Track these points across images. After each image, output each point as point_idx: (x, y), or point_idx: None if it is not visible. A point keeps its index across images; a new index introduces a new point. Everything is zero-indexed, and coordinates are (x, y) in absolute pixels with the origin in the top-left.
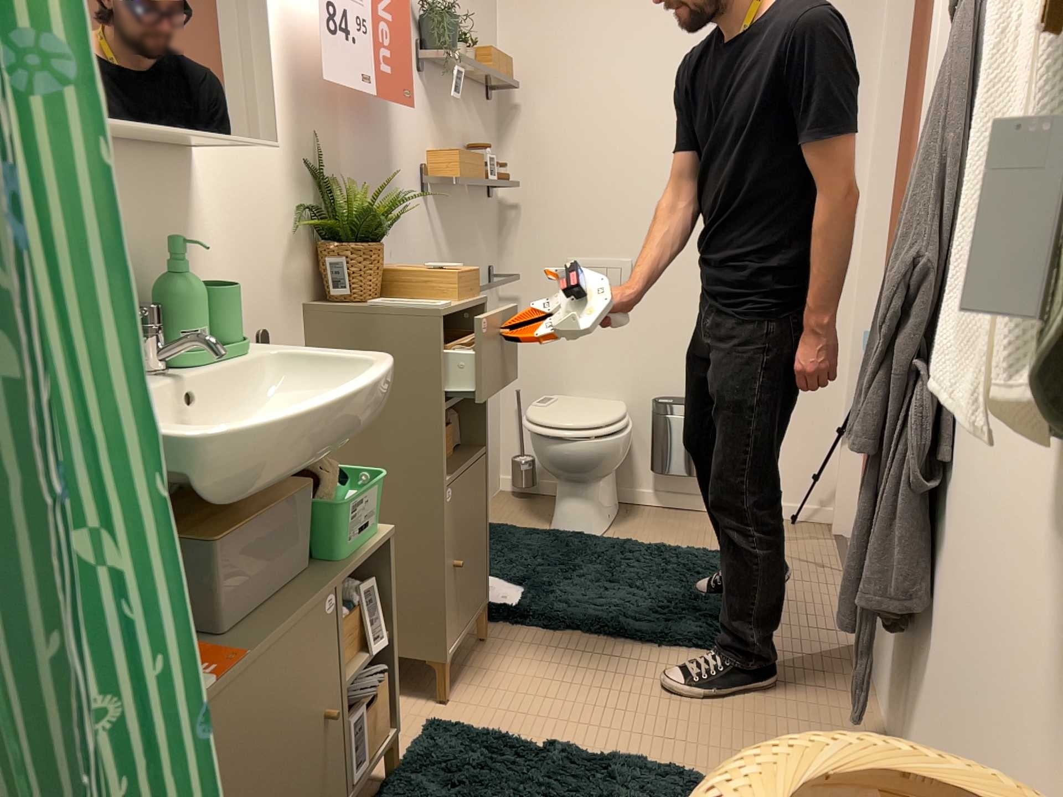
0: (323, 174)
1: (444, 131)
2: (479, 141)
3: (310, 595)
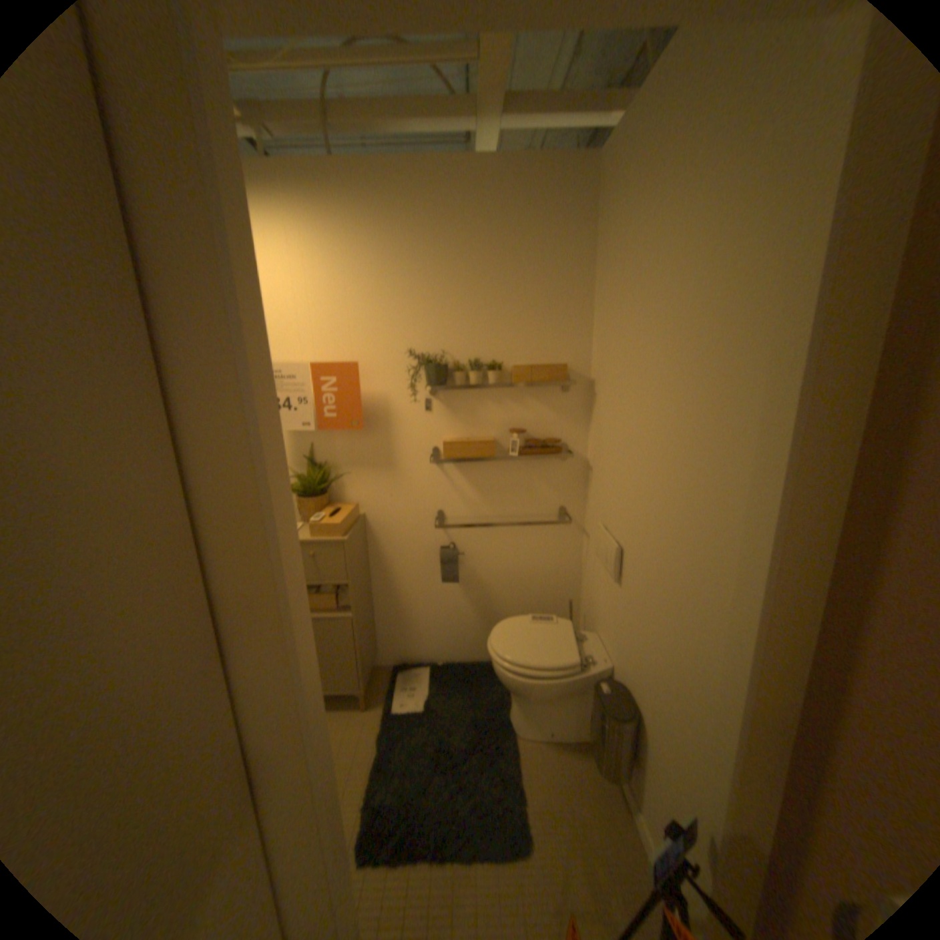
0: (313, 460)
1: (469, 422)
2: (538, 419)
3: None
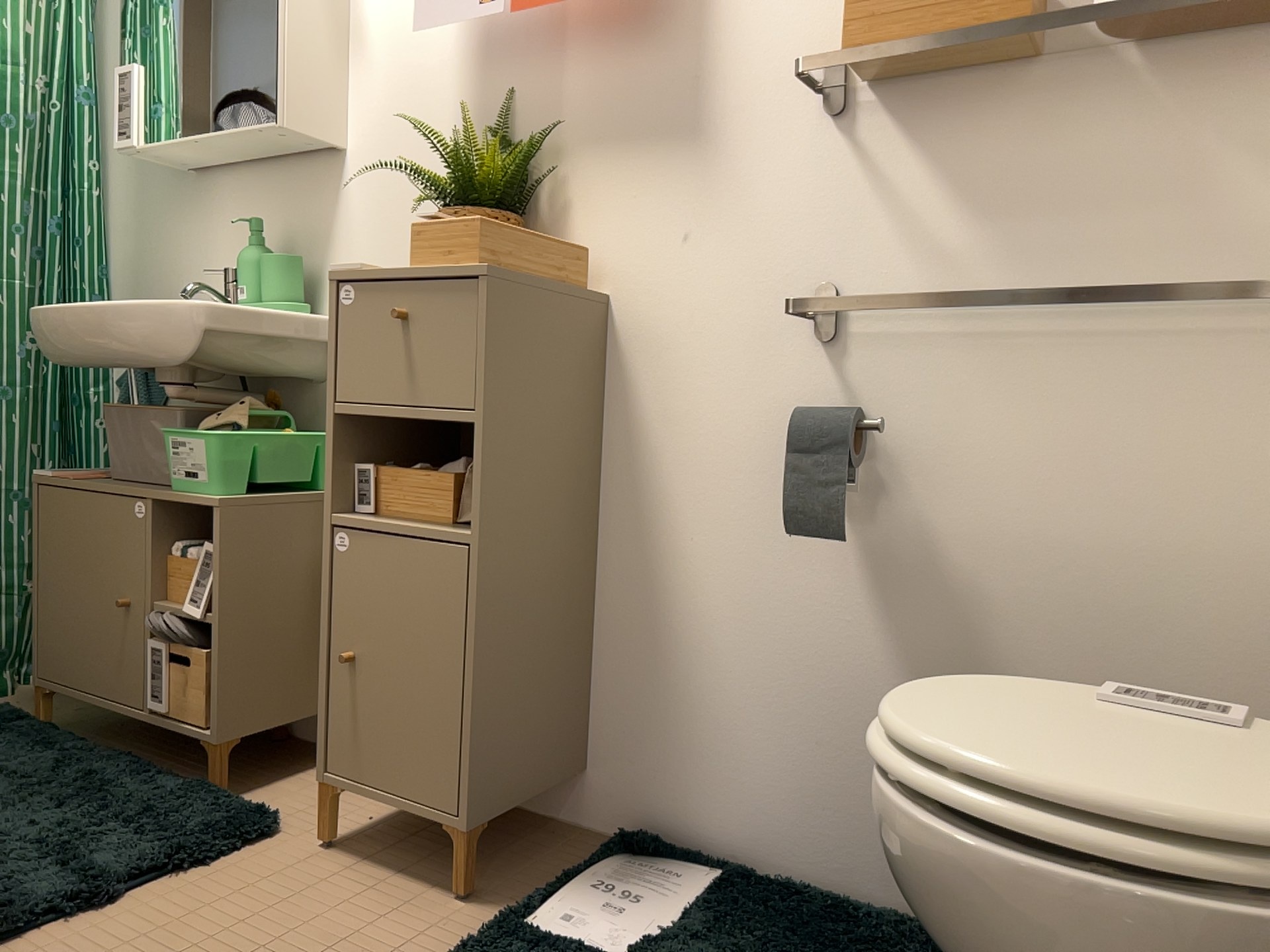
0: (506, 133)
1: None
2: None
3: (125, 489)
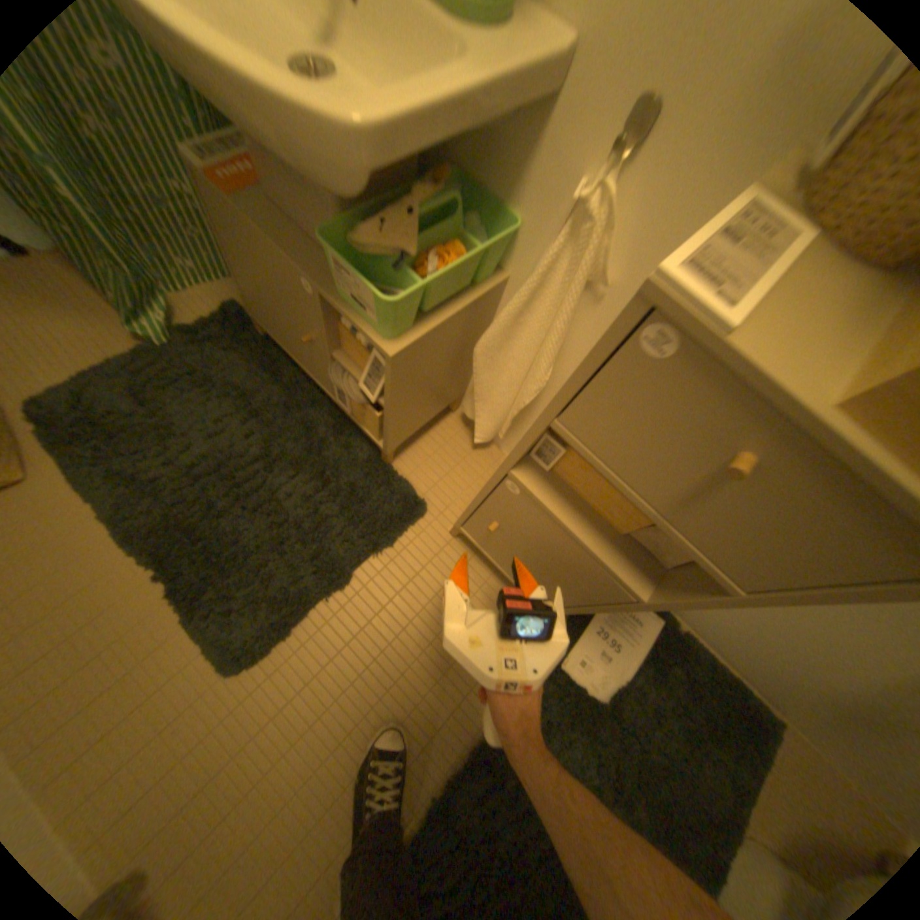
0: None
1: None
2: None
3: (288, 247)
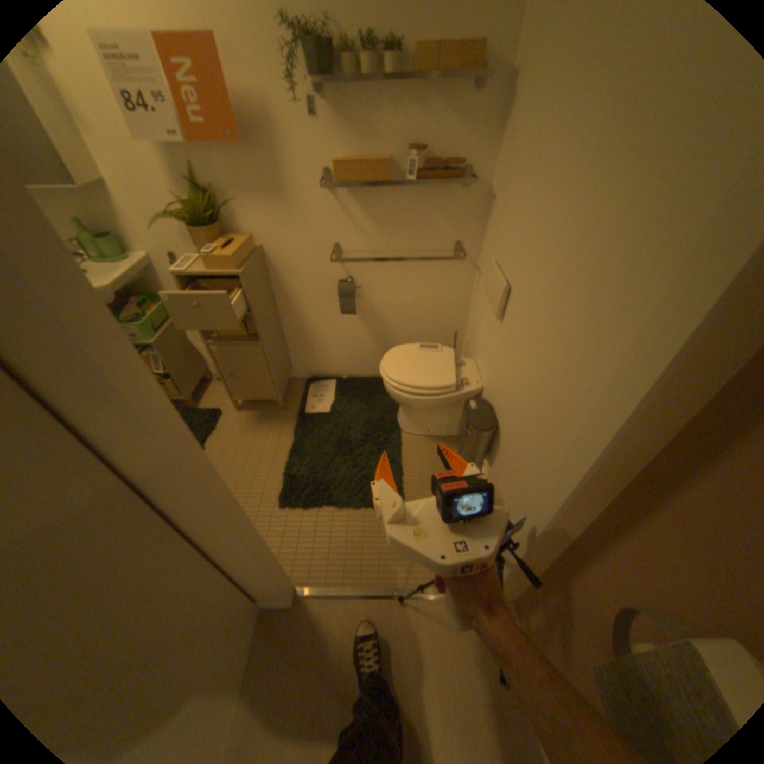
0: (194, 182)
1: (362, 132)
2: (442, 130)
3: None
